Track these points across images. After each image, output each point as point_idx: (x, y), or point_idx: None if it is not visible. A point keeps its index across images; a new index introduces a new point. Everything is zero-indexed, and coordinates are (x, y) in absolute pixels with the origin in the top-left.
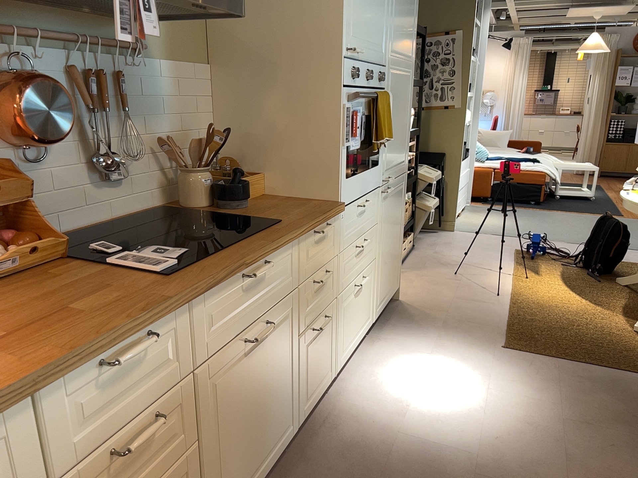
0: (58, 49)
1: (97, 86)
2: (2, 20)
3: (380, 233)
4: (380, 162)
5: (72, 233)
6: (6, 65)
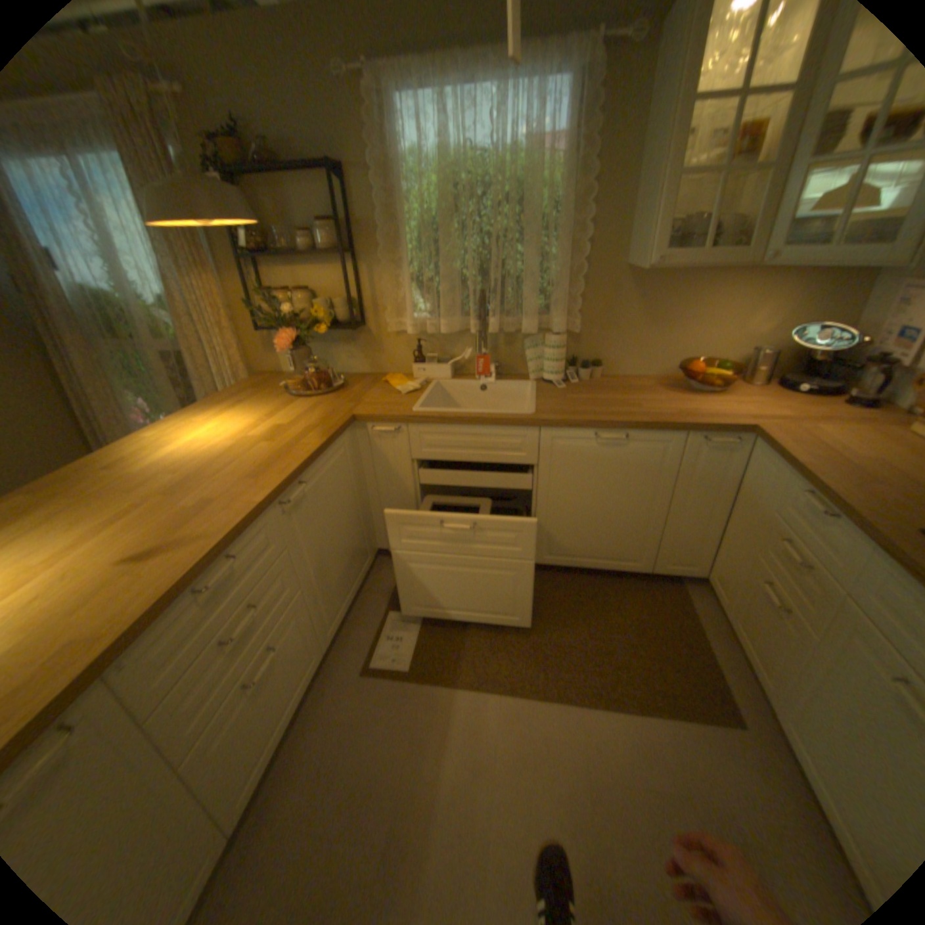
0: None
1: None
2: None
3: None
4: None
5: None
6: None
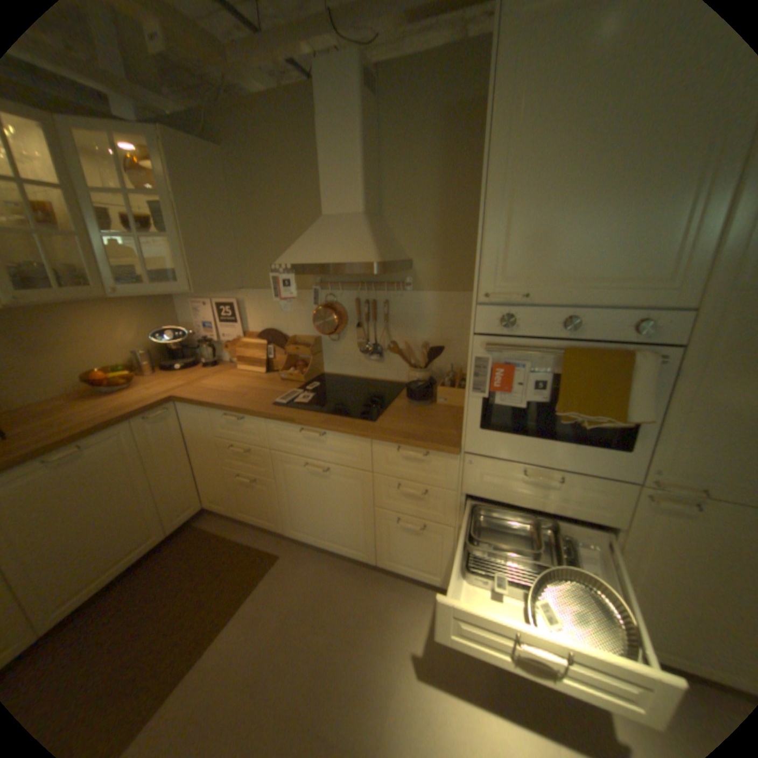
0: (354, 290)
1: (369, 308)
2: (330, 279)
3: (636, 549)
4: (641, 451)
5: (351, 377)
6: (326, 299)
